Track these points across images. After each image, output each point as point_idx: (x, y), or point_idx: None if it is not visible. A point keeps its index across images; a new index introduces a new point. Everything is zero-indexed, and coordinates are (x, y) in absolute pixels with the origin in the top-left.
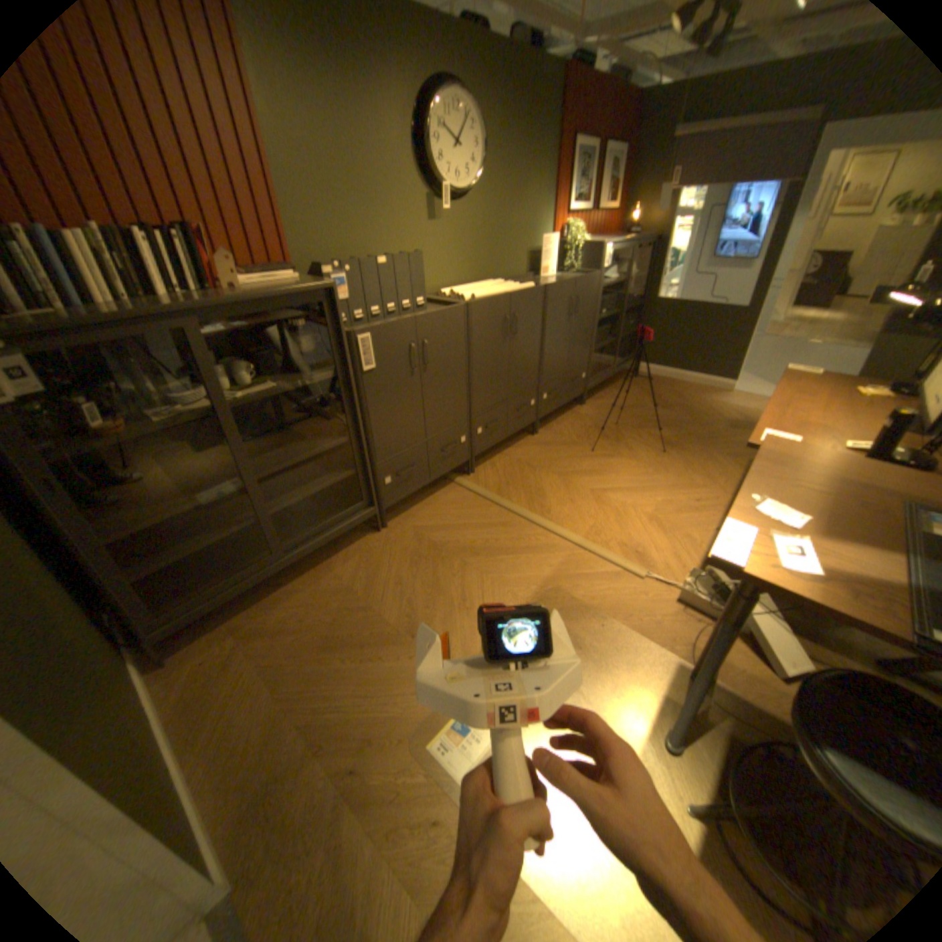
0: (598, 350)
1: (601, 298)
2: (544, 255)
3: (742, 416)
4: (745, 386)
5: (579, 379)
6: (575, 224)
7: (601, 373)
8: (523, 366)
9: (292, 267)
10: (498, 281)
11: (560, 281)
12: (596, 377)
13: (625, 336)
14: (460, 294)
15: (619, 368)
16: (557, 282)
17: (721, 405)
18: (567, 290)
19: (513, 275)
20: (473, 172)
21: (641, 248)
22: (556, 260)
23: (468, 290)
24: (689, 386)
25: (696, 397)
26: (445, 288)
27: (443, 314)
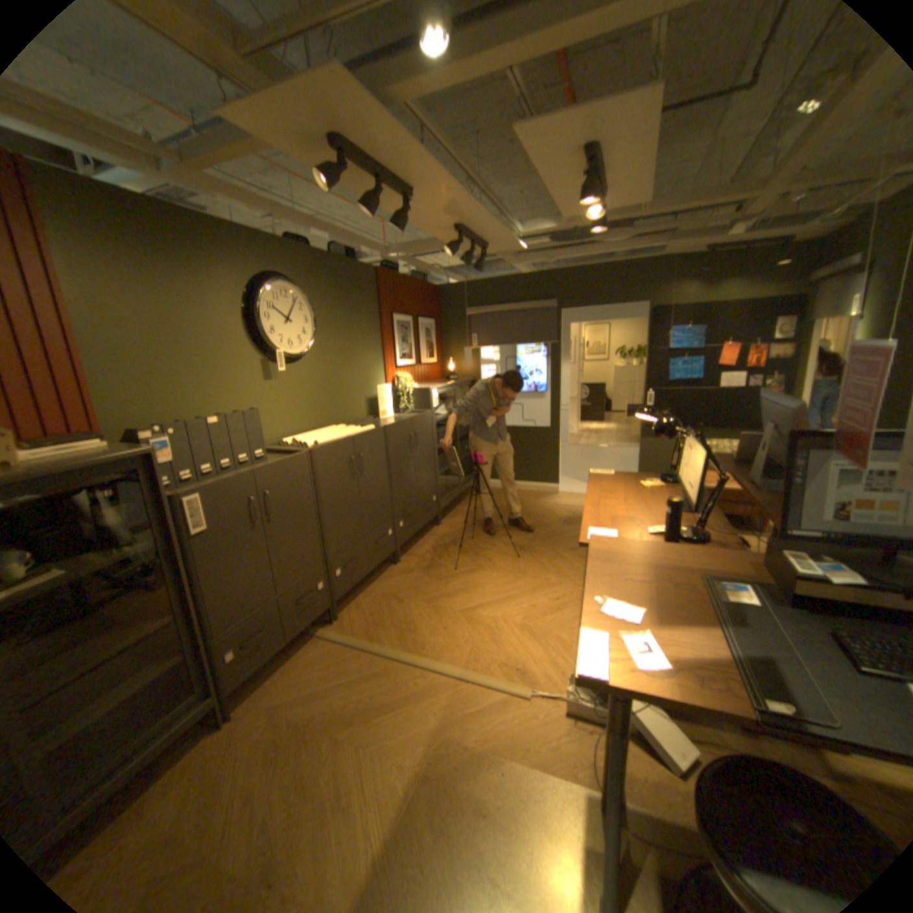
0: (442, 474)
1: (436, 432)
2: (380, 401)
3: (570, 513)
4: (566, 488)
5: (430, 502)
6: (403, 376)
7: (449, 494)
8: (375, 500)
9: (98, 435)
10: (340, 426)
11: (397, 421)
12: (445, 497)
13: (463, 459)
14: (303, 441)
15: (464, 487)
16: (394, 423)
17: (552, 506)
18: (405, 428)
19: (354, 420)
20: (306, 341)
21: (460, 390)
22: (392, 404)
23: (311, 437)
24: (524, 494)
25: (531, 502)
26: (287, 437)
27: (284, 463)
